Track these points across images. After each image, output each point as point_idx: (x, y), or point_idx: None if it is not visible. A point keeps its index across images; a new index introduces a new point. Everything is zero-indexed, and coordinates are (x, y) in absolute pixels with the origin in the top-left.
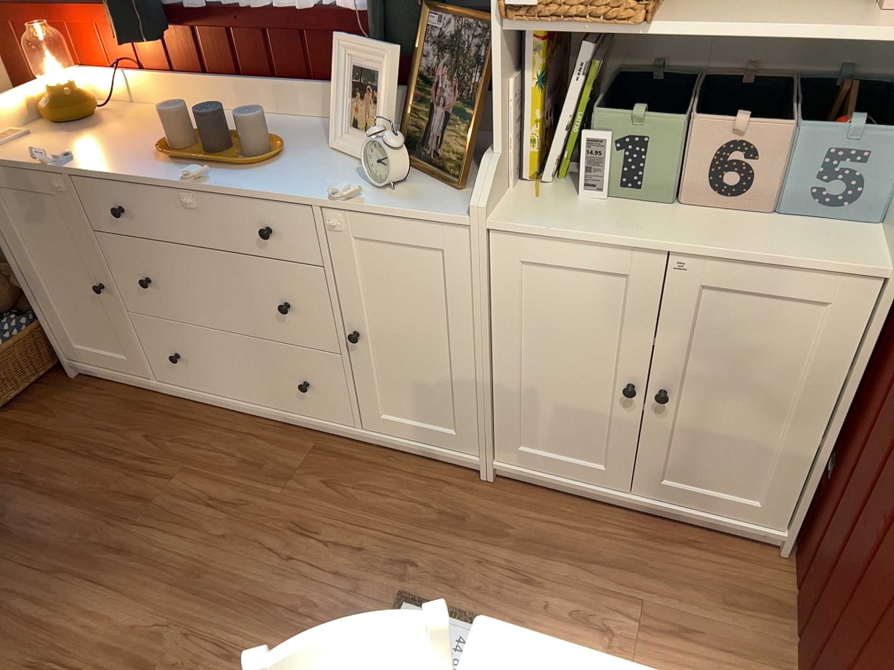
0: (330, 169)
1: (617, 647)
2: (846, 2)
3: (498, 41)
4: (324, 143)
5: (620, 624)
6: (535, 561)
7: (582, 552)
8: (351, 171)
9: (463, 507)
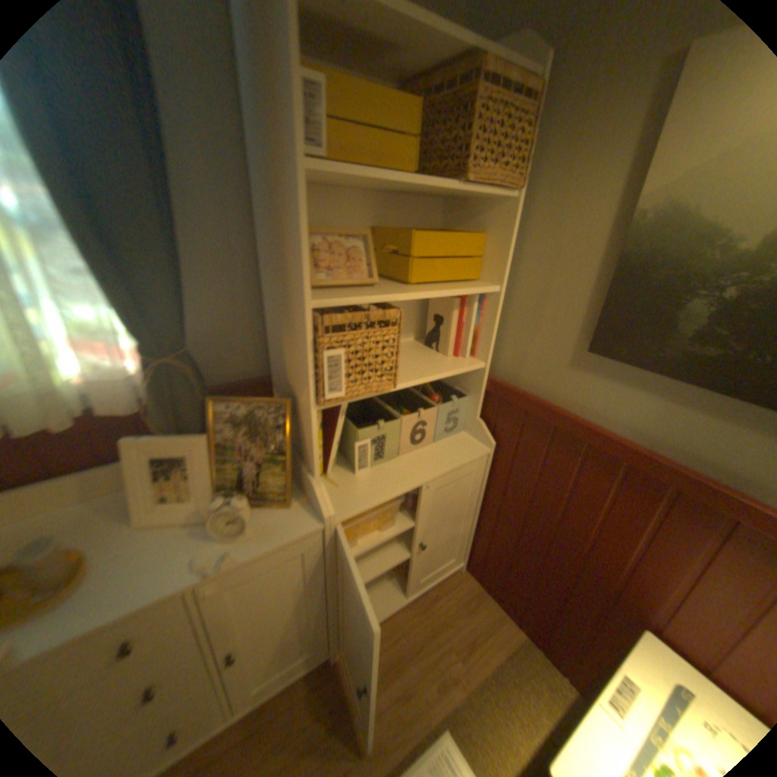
0: (160, 552)
1: (465, 687)
2: (426, 355)
3: (310, 419)
4: (119, 530)
5: (455, 674)
6: (398, 685)
7: (410, 654)
8: (183, 542)
9: (336, 697)
